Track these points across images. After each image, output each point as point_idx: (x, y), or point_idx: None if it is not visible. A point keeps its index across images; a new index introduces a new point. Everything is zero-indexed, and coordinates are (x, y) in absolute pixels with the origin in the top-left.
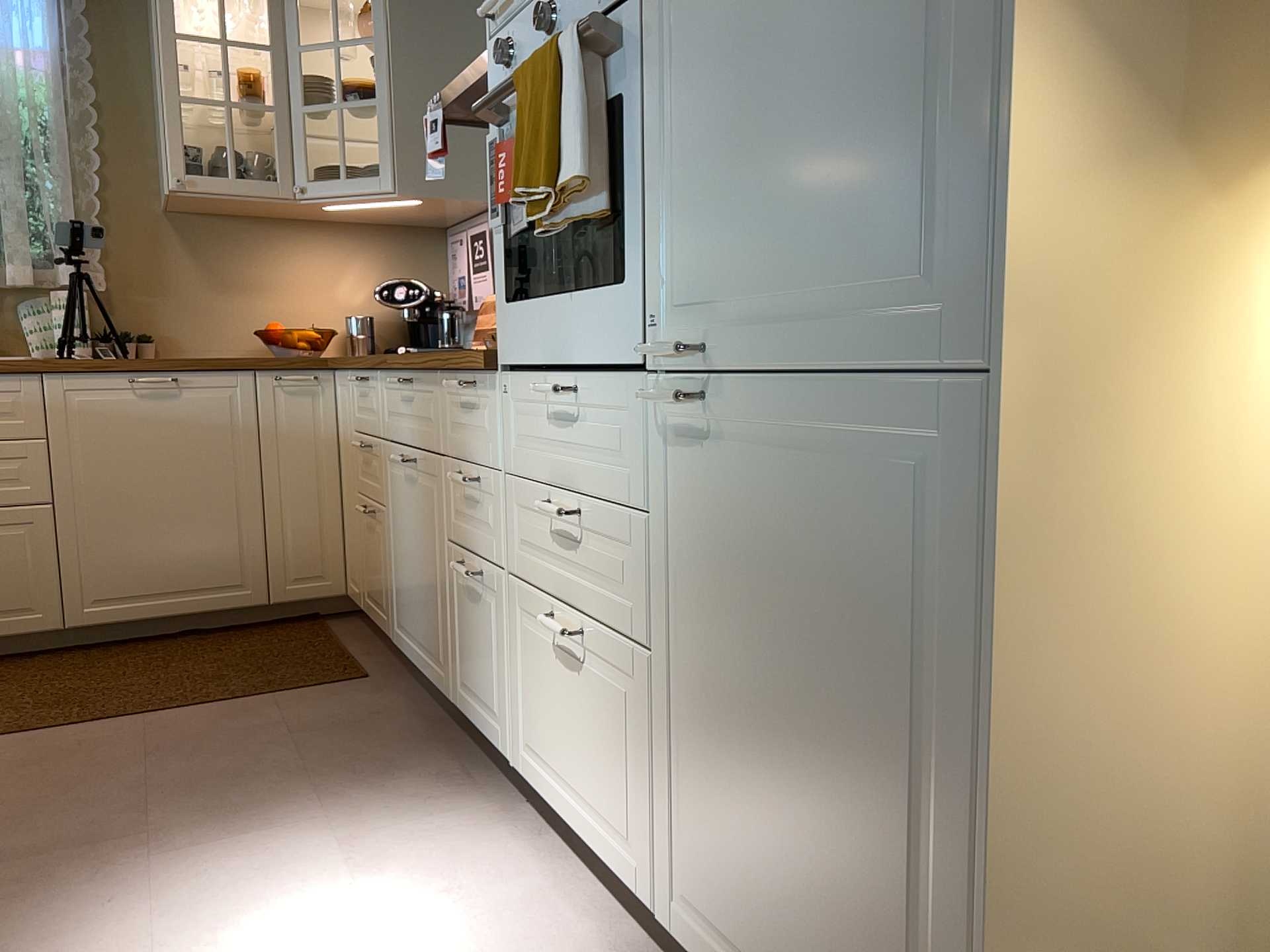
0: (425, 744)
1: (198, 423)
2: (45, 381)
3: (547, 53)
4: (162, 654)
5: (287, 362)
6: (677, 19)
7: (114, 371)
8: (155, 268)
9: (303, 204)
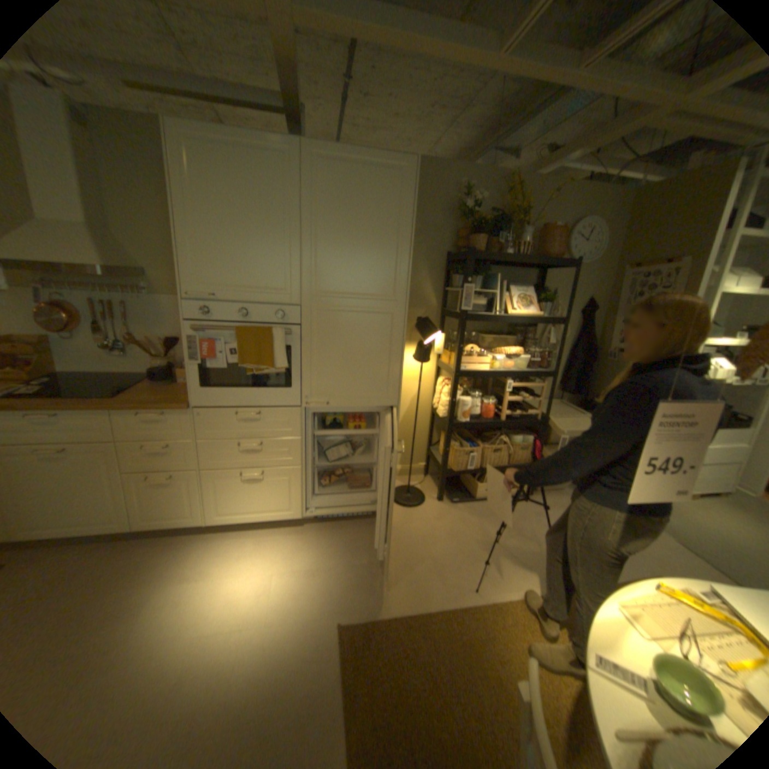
0: (120, 553)
1: None
2: None
3: (260, 331)
4: None
5: None
6: (313, 337)
7: None
8: None
9: None
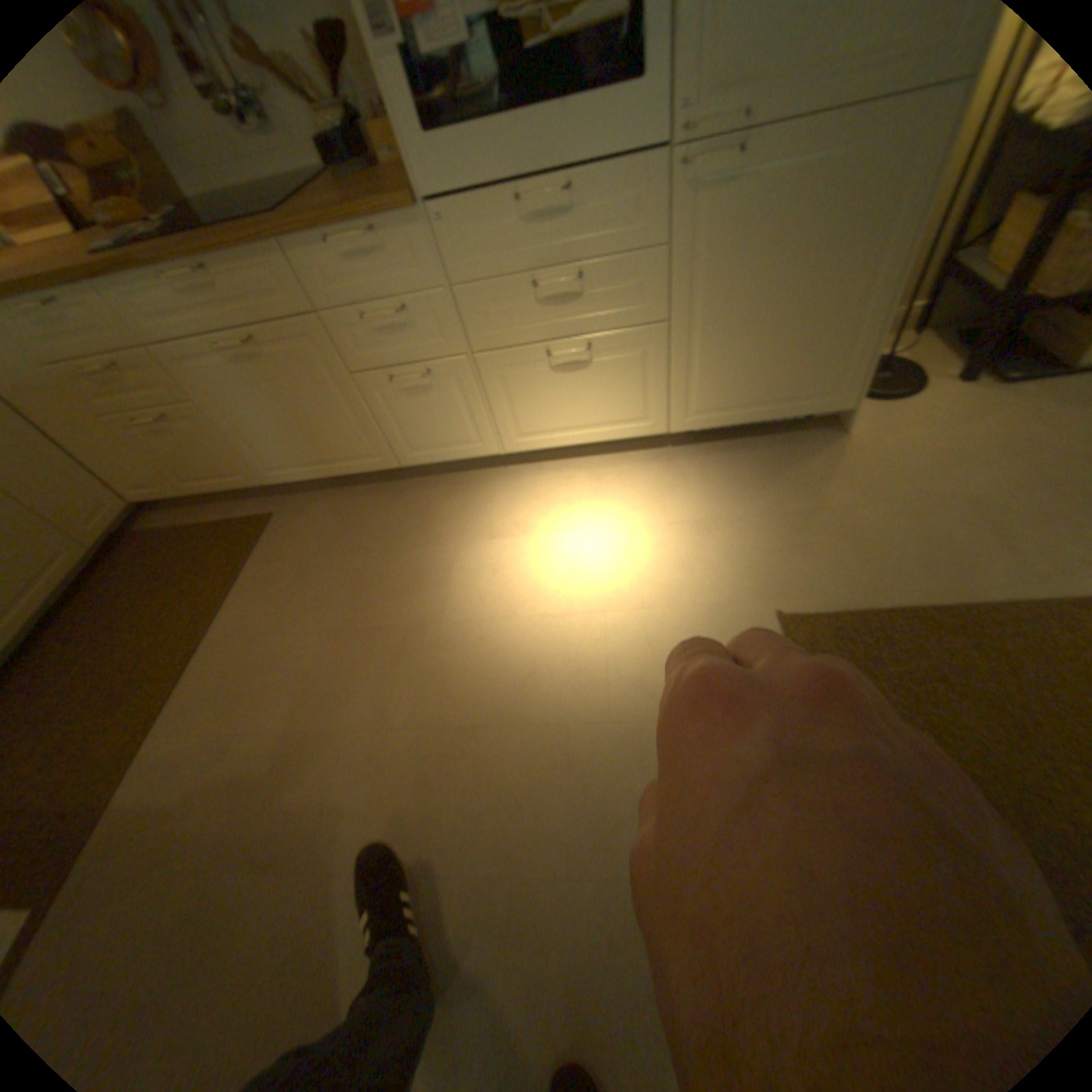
0: (400, 498)
1: None
2: None
3: None
4: (80, 635)
5: None
6: None
7: None
8: None
9: None
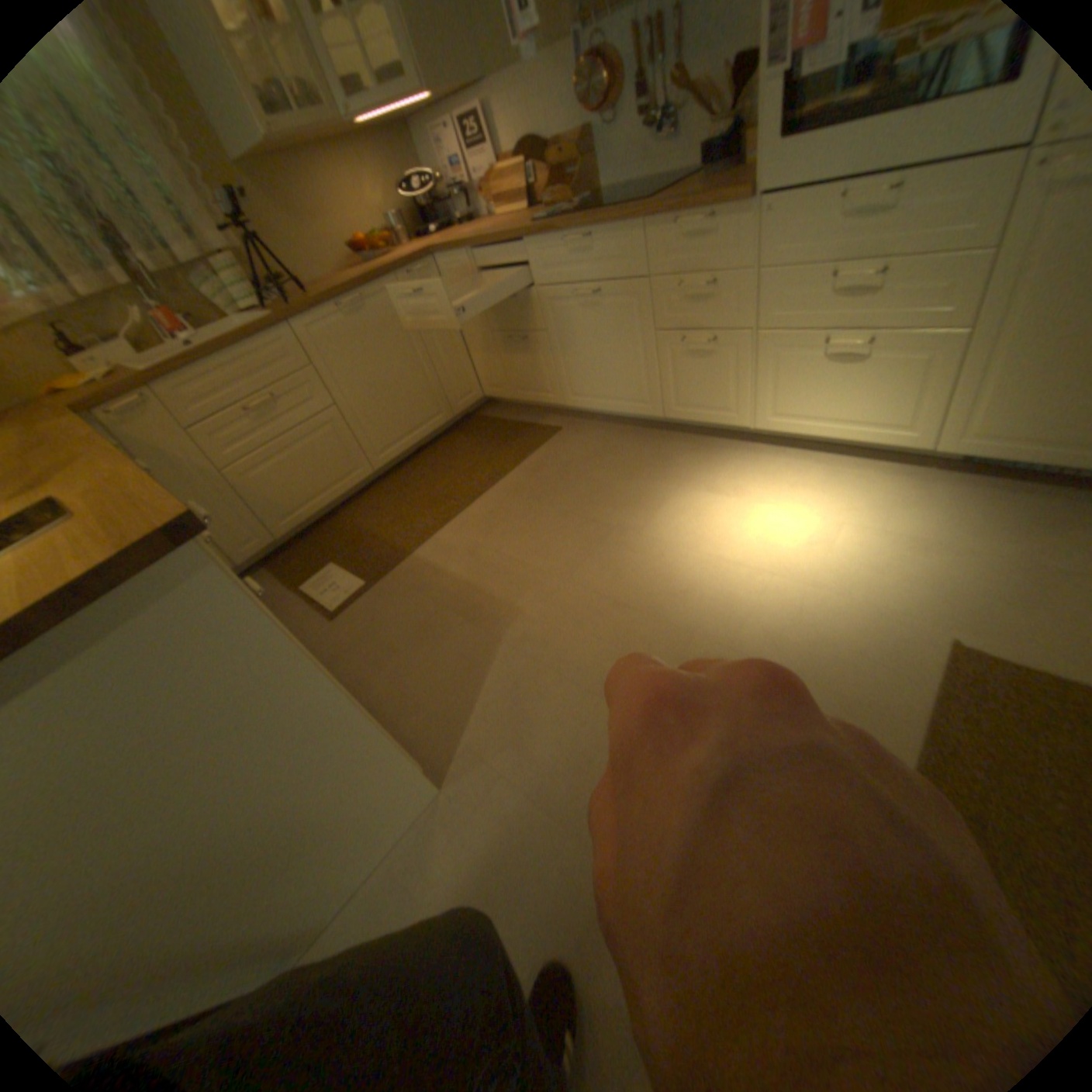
0: (651, 440)
1: (380, 319)
2: (288, 322)
3: None
4: (429, 462)
5: (408, 256)
6: None
7: (323, 299)
8: (249, 213)
9: (343, 119)
